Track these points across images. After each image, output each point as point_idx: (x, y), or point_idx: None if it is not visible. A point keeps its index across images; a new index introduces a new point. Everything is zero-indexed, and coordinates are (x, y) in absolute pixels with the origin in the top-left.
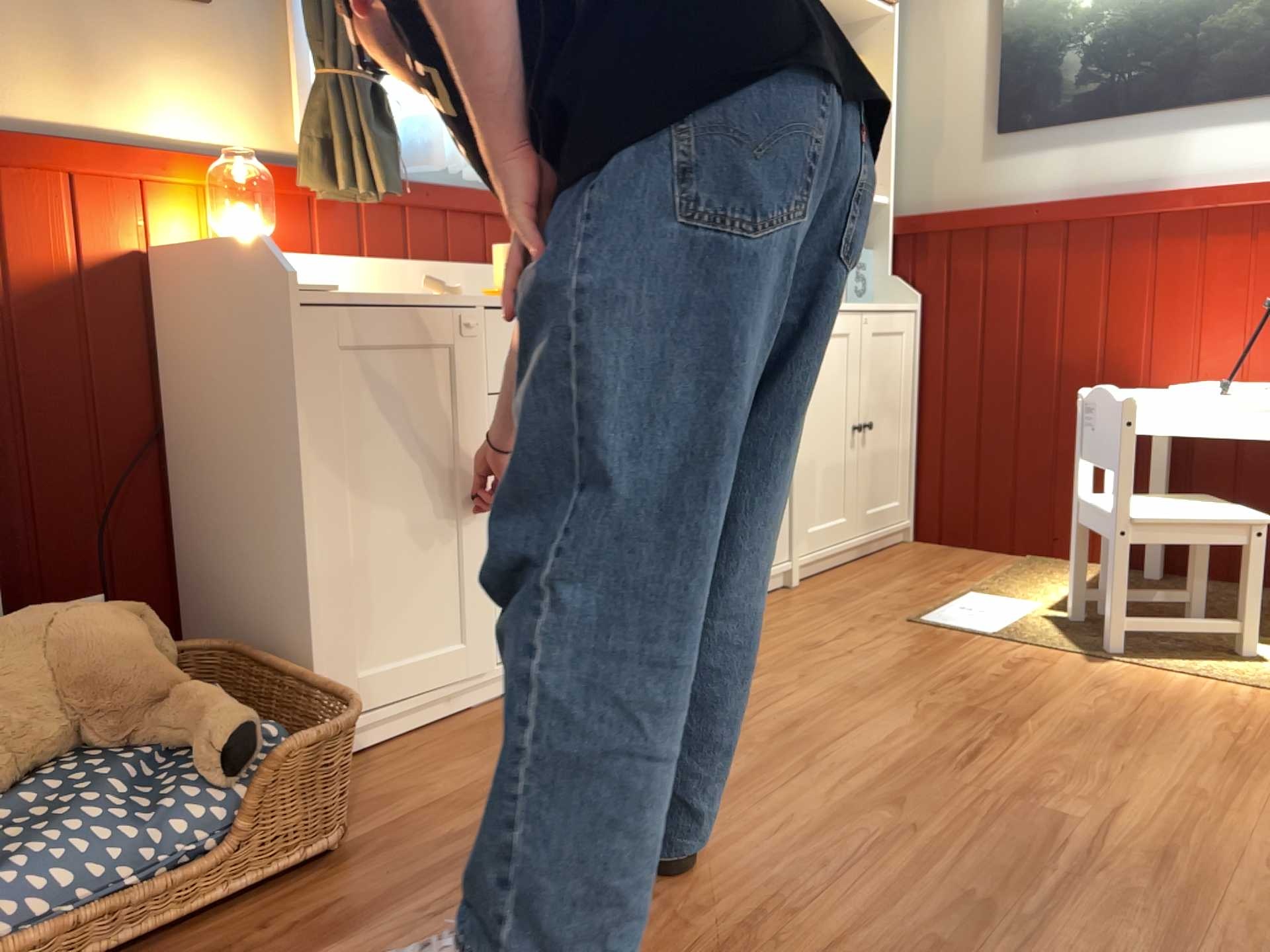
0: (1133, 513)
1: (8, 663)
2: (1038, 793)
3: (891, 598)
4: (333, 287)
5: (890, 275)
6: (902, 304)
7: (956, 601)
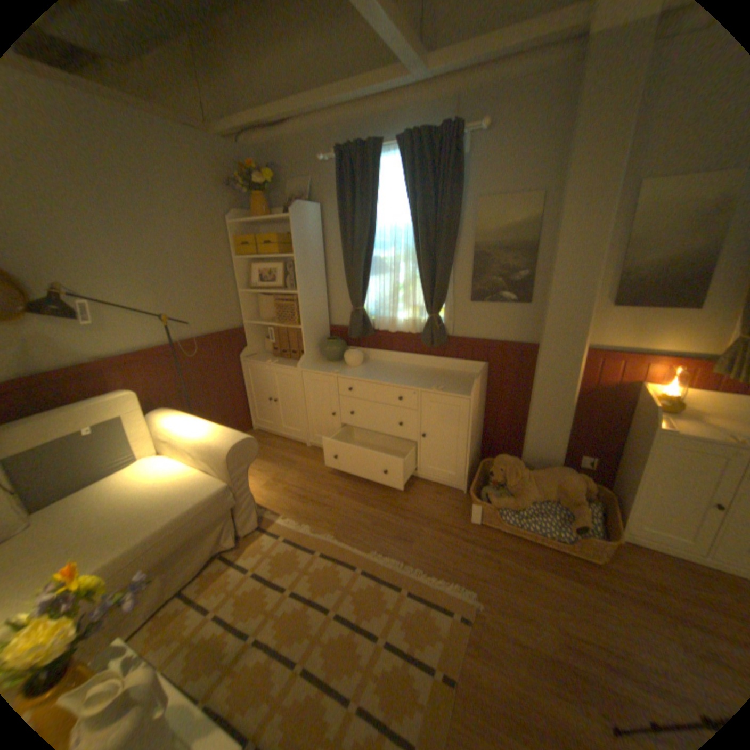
0: None
1: (551, 481)
2: None
3: None
4: (678, 432)
5: None
6: None
7: None
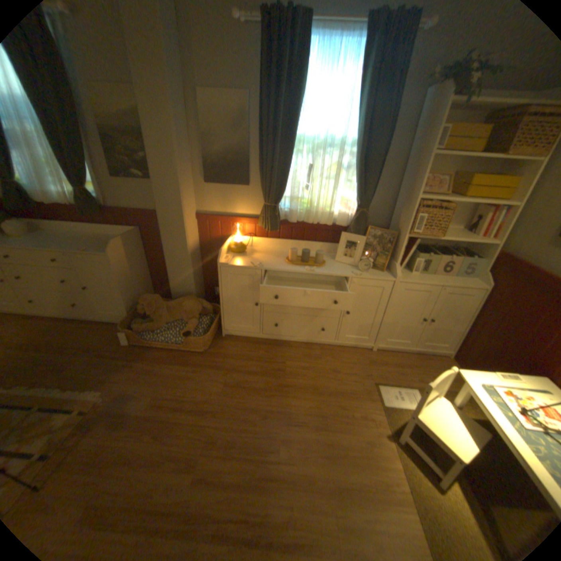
0: (424, 418)
1: (177, 306)
2: (287, 445)
3: (390, 374)
4: (228, 263)
5: (488, 272)
6: (484, 285)
7: (404, 390)
